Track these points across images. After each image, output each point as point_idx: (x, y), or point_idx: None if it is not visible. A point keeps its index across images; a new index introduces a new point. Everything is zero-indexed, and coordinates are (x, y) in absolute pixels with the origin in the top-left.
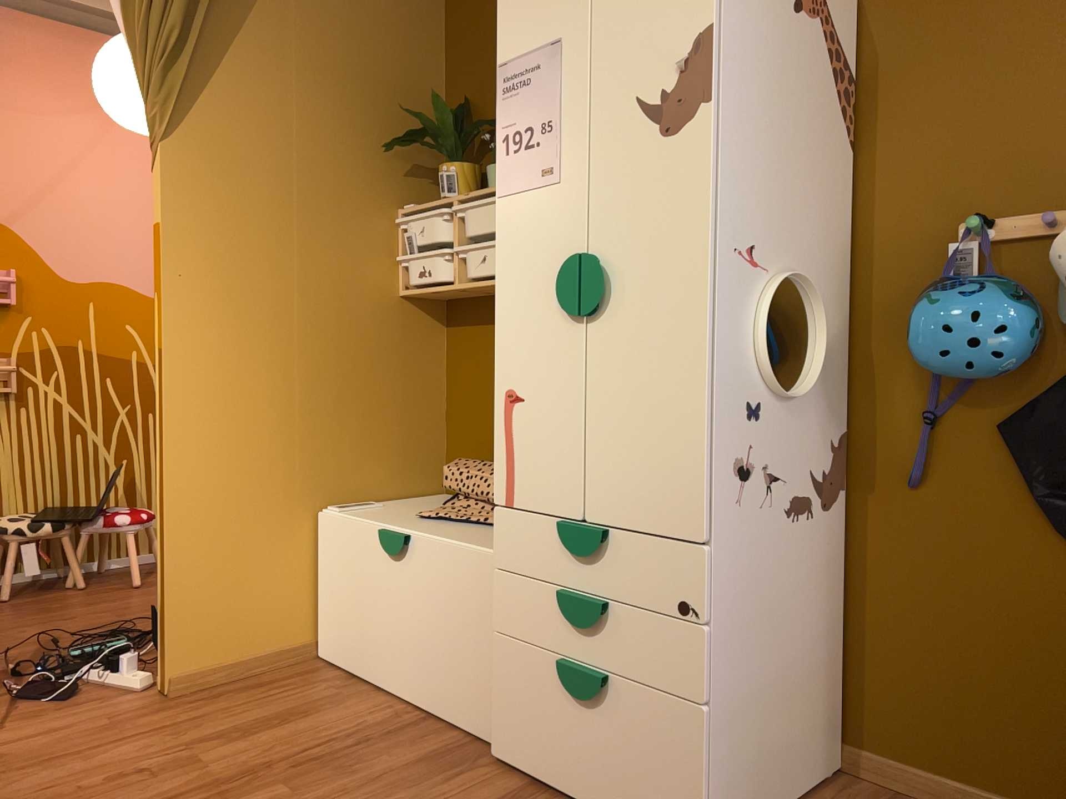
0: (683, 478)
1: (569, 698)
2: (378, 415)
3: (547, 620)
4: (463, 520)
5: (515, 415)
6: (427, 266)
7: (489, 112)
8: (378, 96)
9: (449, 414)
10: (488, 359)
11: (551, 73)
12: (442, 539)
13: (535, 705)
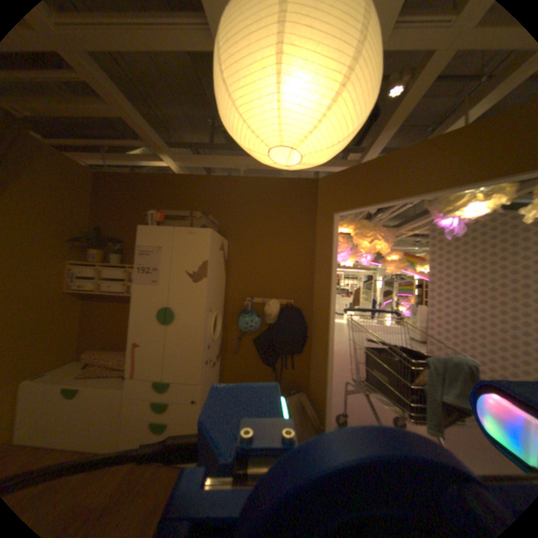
0: (192, 369)
1: (150, 435)
2: (48, 339)
3: (143, 413)
4: (96, 378)
5: (135, 352)
6: (79, 285)
7: (108, 233)
8: (60, 221)
9: (79, 333)
10: (100, 315)
11: (155, 255)
12: (93, 390)
13: (137, 440)
